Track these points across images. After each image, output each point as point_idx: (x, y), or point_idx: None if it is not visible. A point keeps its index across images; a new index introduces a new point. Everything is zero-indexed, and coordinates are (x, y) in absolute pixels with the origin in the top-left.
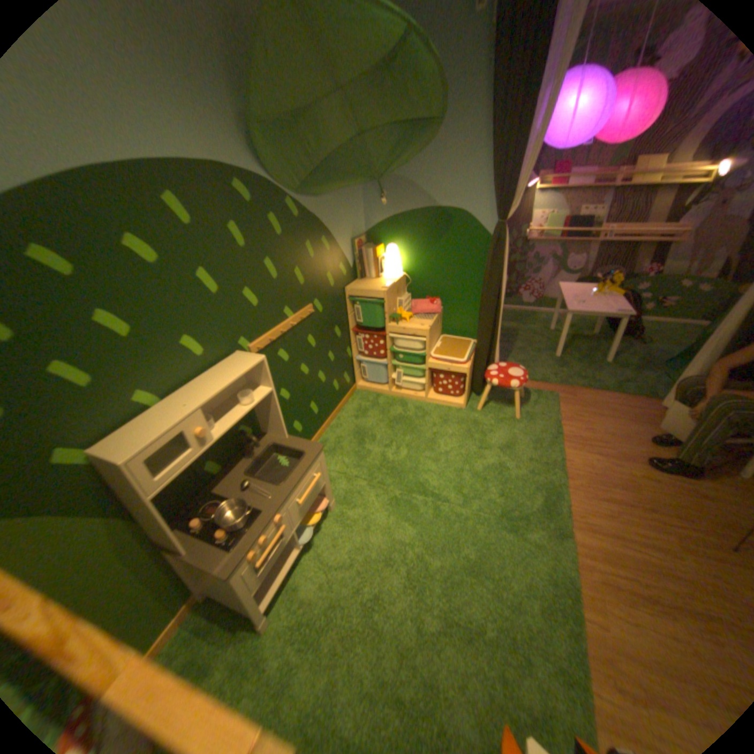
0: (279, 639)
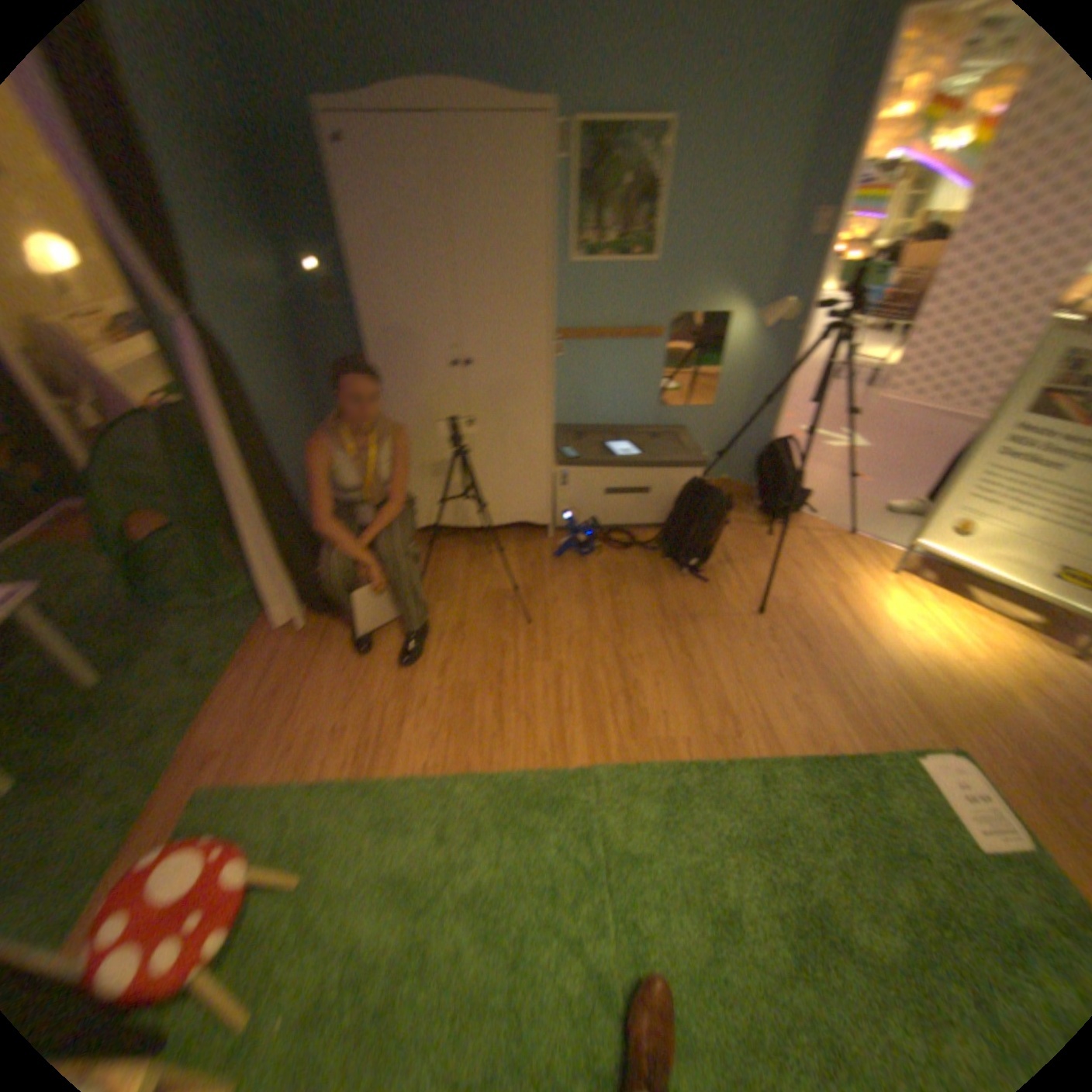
0: None
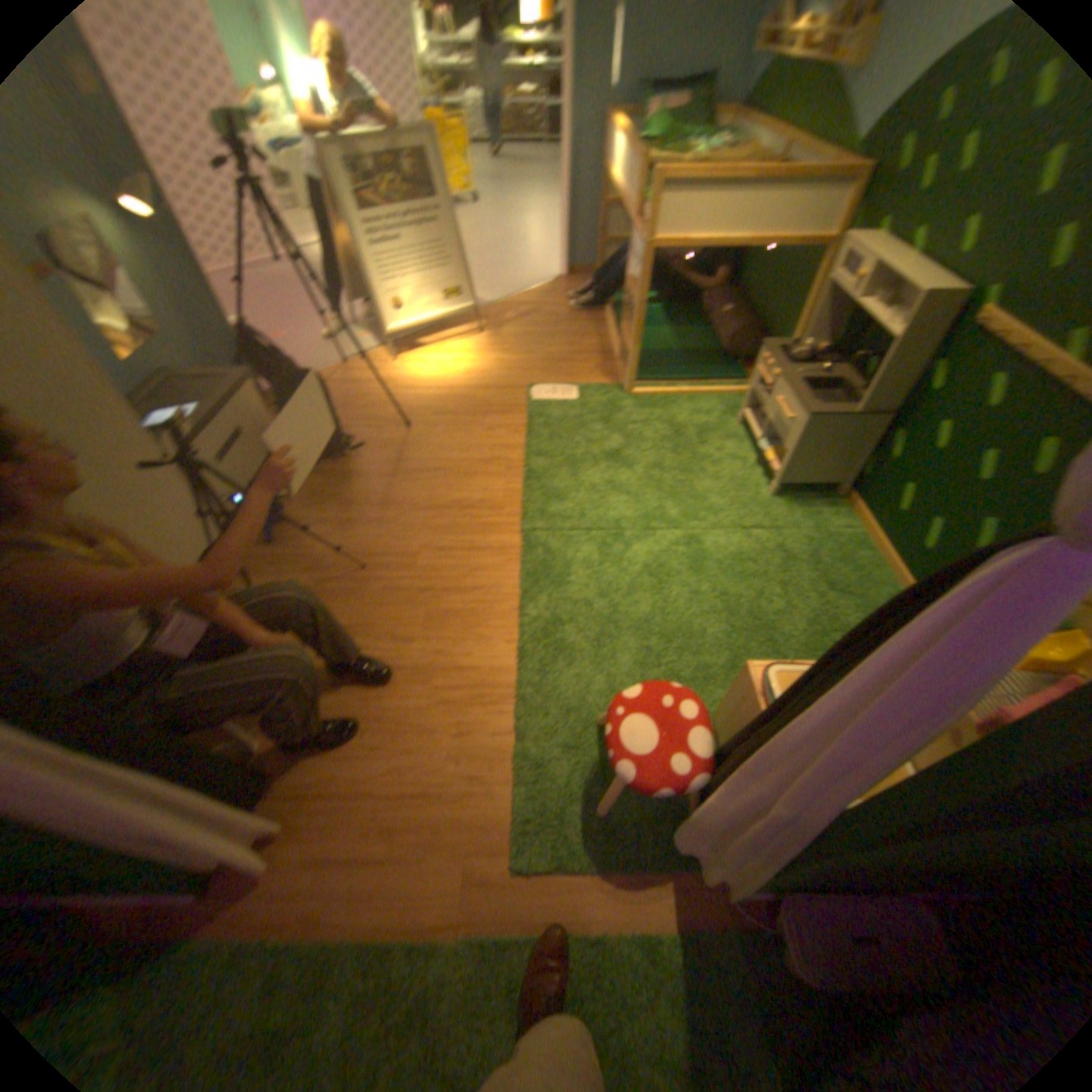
0: (719, 425)
